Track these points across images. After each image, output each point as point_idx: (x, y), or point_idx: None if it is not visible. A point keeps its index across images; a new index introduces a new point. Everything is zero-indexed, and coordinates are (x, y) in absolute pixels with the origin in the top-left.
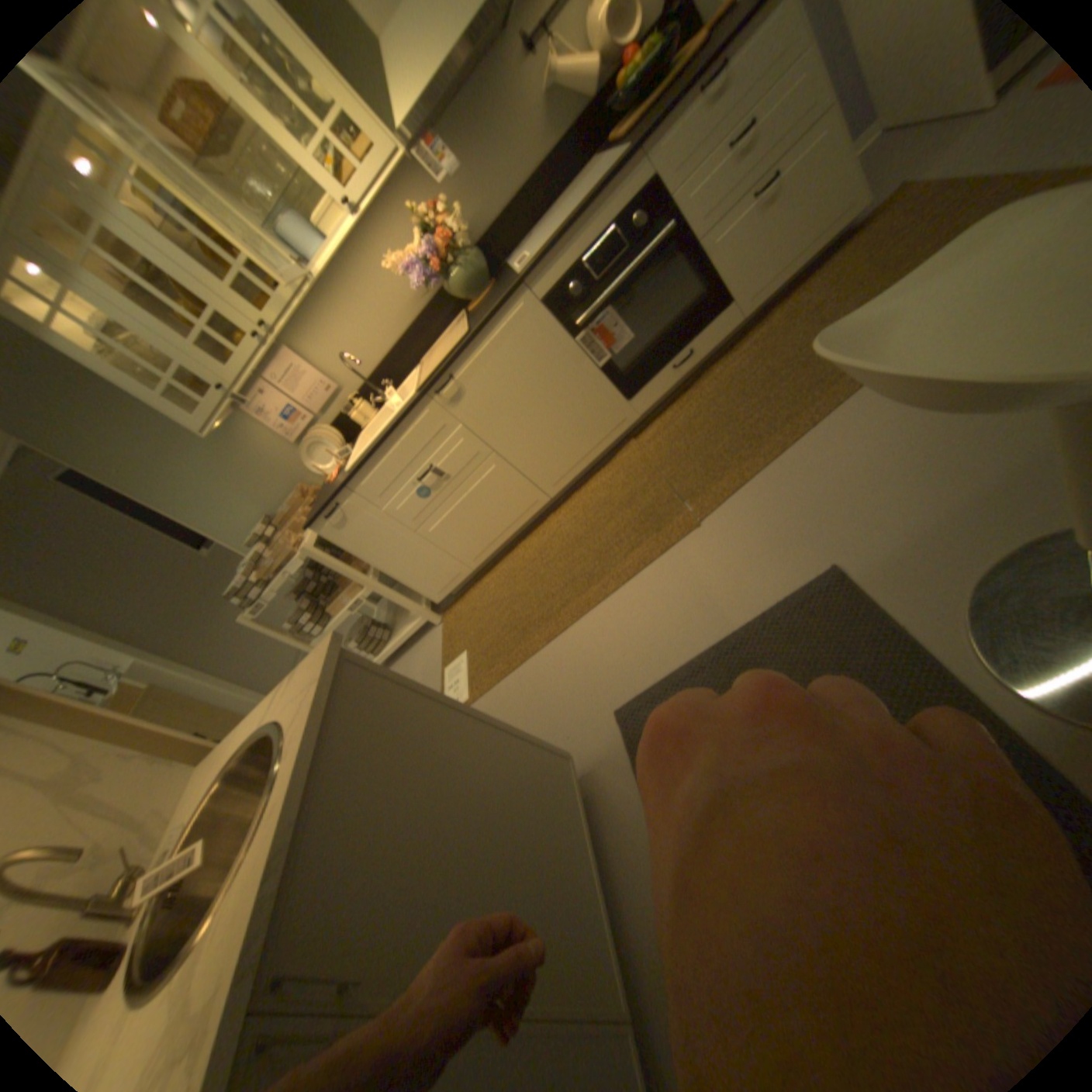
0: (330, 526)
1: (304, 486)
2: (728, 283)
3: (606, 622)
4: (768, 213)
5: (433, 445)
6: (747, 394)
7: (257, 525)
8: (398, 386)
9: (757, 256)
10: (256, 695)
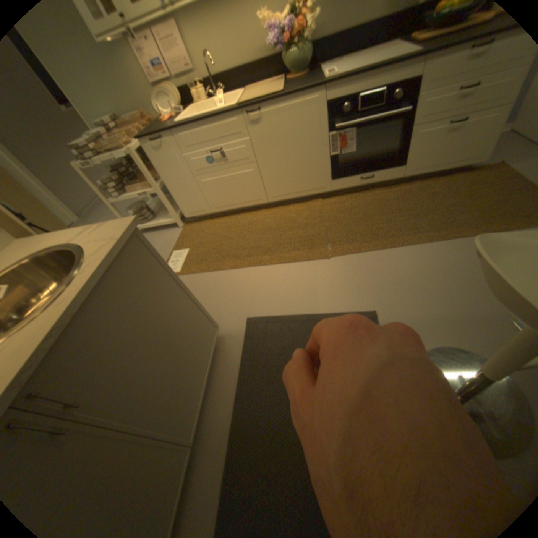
0: (148, 145)
1: (142, 111)
2: (409, 155)
3: (263, 275)
4: (448, 134)
5: (227, 138)
6: (382, 212)
7: (103, 115)
8: (224, 90)
9: (429, 151)
10: (60, 204)
